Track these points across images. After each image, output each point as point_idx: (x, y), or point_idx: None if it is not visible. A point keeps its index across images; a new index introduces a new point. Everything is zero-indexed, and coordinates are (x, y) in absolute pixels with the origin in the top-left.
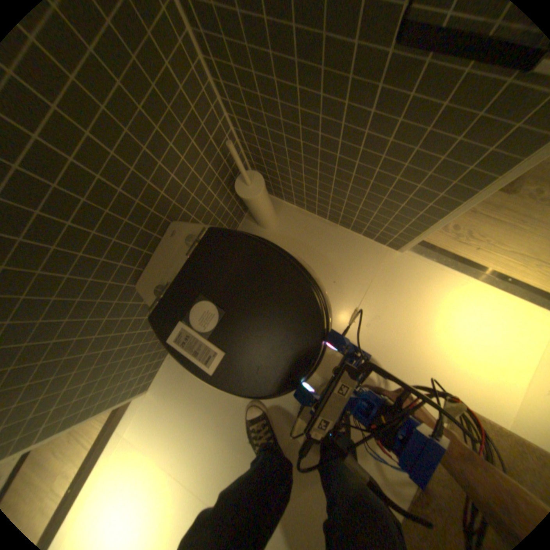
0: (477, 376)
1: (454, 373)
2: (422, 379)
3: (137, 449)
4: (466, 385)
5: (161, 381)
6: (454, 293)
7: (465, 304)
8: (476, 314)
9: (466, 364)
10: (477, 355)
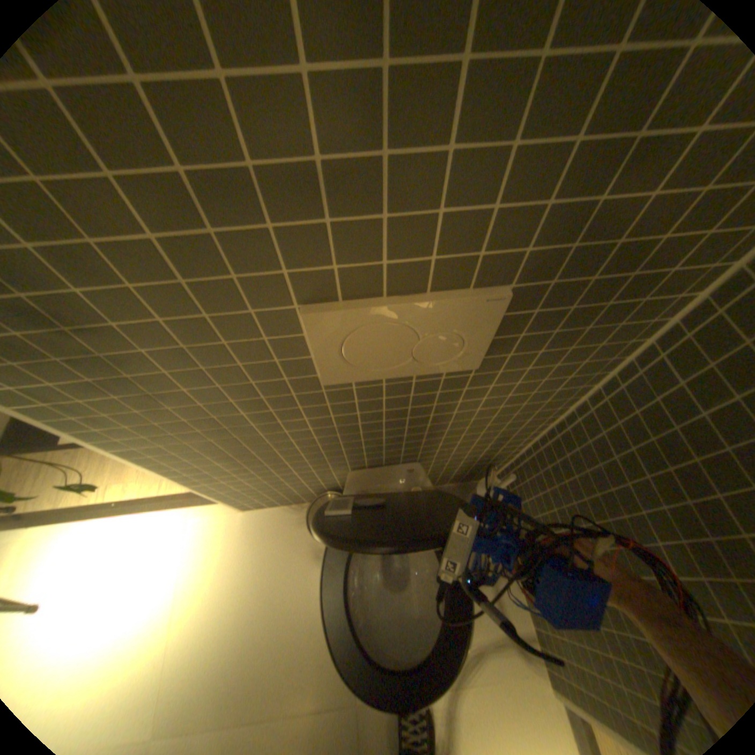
0: None
1: None
2: None
3: (184, 545)
4: None
5: (260, 521)
6: None
7: None
8: None
9: None
10: None
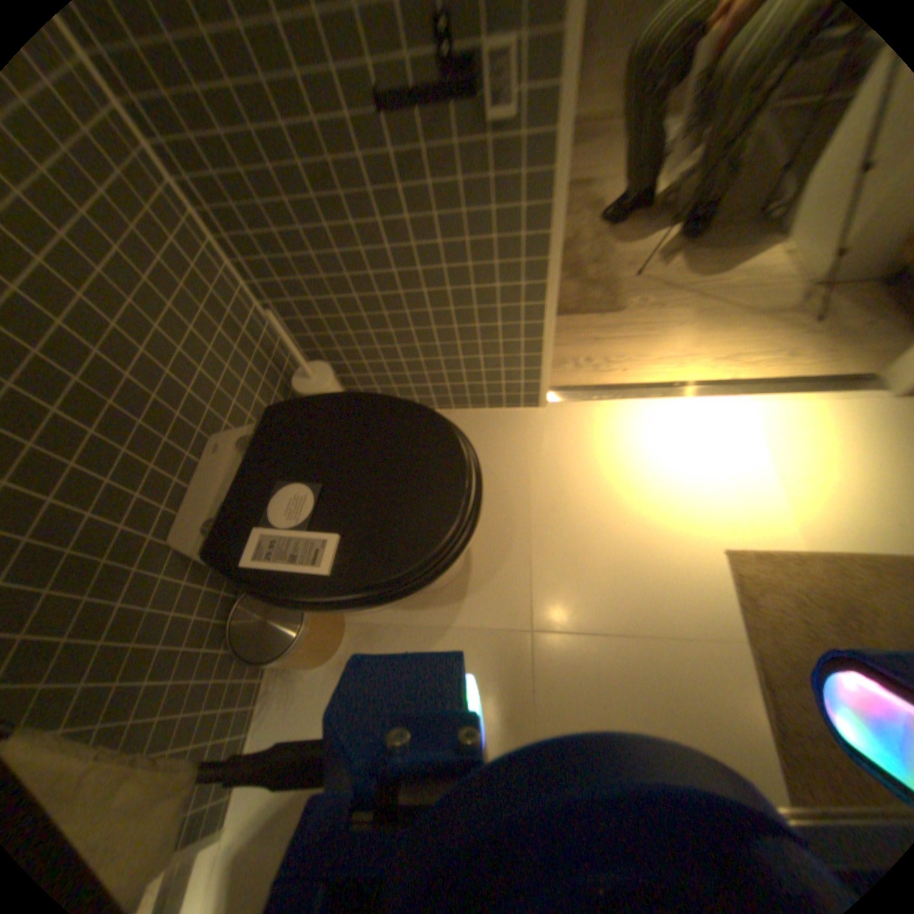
0: (720, 502)
1: (693, 511)
2: (660, 540)
3: None
4: (716, 519)
5: None
6: (631, 421)
7: (650, 427)
8: (670, 433)
9: (698, 494)
10: (702, 477)
